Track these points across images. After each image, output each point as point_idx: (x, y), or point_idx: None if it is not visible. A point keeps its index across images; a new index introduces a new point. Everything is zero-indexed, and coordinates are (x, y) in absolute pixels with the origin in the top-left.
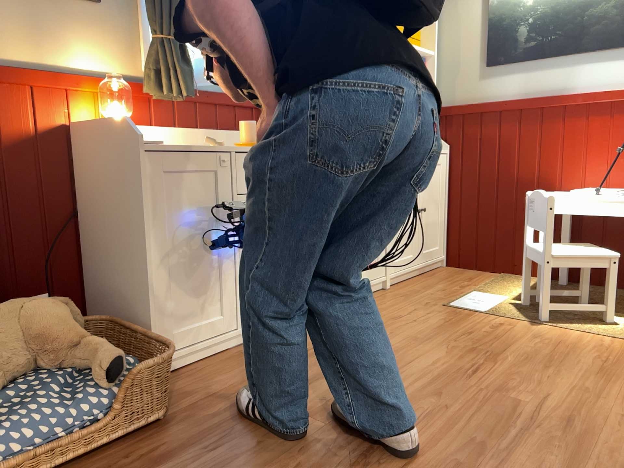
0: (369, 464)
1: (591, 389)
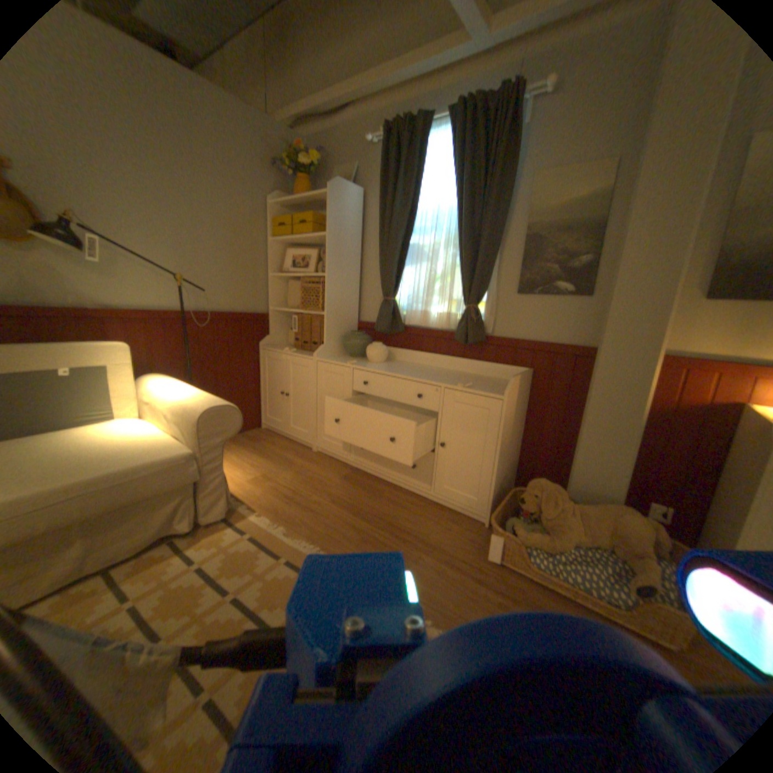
0: None
1: None
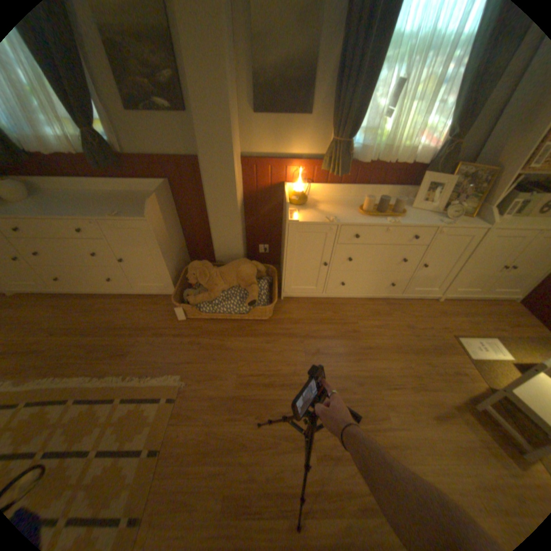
0: (298, 388)
1: (436, 449)
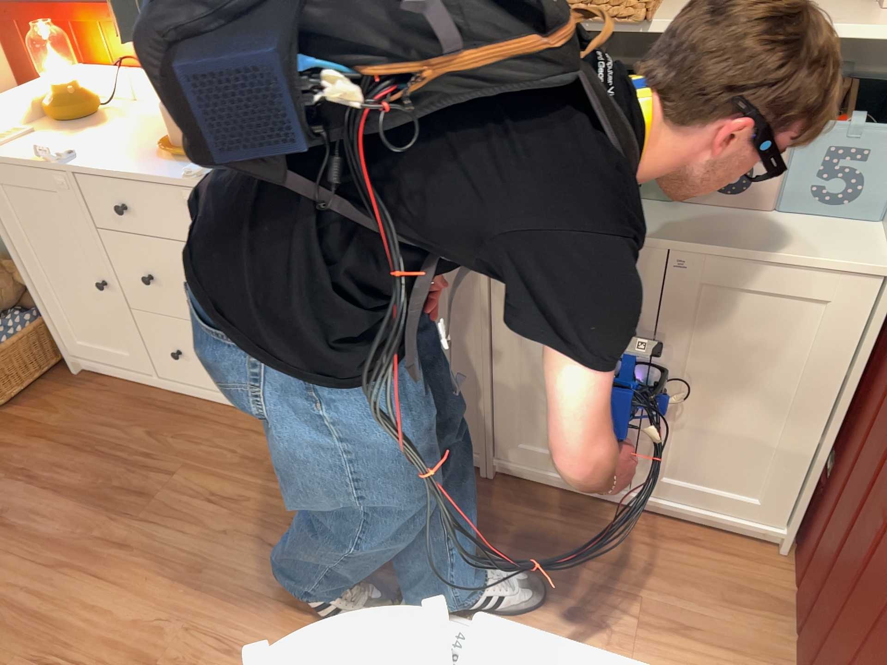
0: None
1: None
